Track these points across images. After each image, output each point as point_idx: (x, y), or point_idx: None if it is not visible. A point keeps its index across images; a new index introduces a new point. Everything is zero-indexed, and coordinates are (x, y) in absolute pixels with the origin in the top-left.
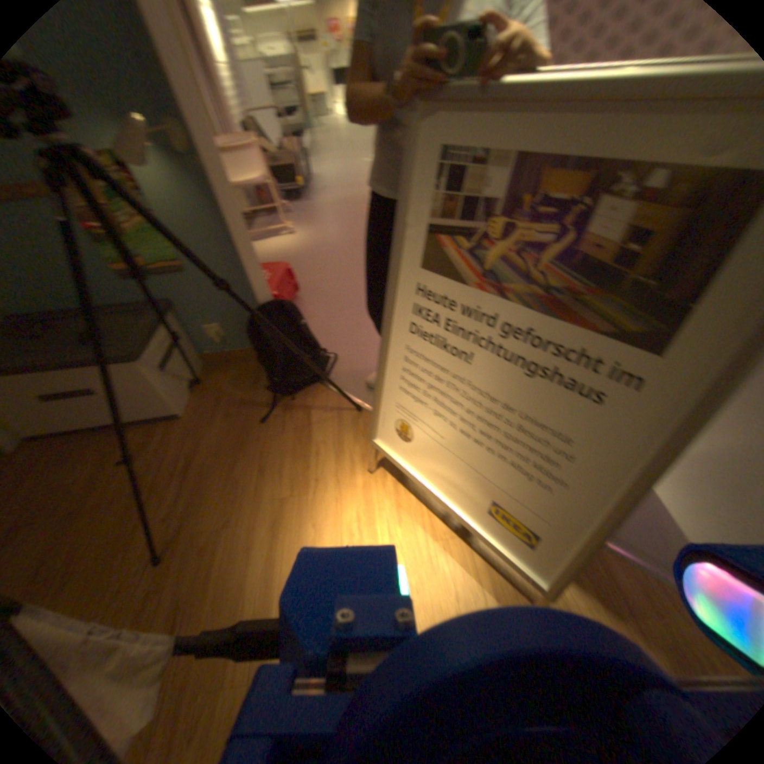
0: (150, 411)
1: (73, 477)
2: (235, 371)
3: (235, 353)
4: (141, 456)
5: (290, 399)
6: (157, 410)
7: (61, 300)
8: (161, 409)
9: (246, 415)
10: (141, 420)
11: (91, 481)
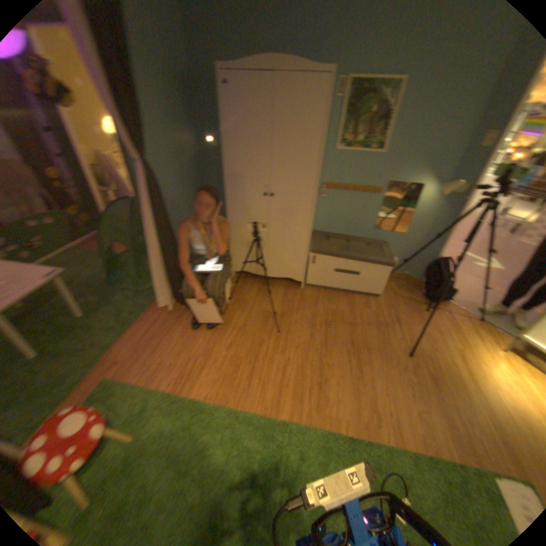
0: (376, 289)
1: (342, 307)
2: (396, 282)
3: (396, 273)
4: (370, 308)
5: (436, 304)
6: (379, 289)
7: (346, 230)
8: (382, 290)
9: (416, 305)
10: (367, 291)
11: (352, 311)
